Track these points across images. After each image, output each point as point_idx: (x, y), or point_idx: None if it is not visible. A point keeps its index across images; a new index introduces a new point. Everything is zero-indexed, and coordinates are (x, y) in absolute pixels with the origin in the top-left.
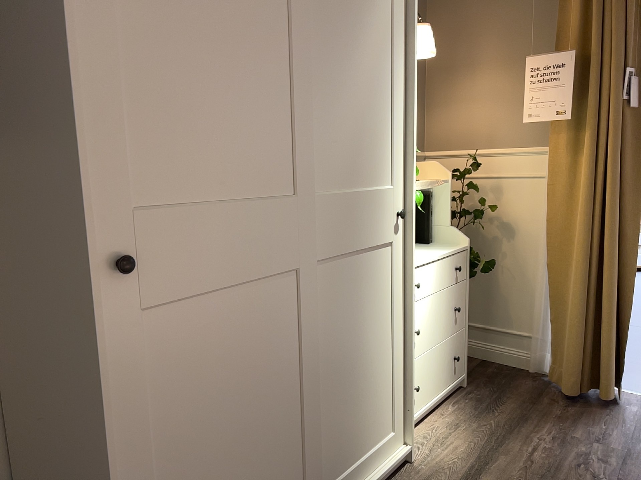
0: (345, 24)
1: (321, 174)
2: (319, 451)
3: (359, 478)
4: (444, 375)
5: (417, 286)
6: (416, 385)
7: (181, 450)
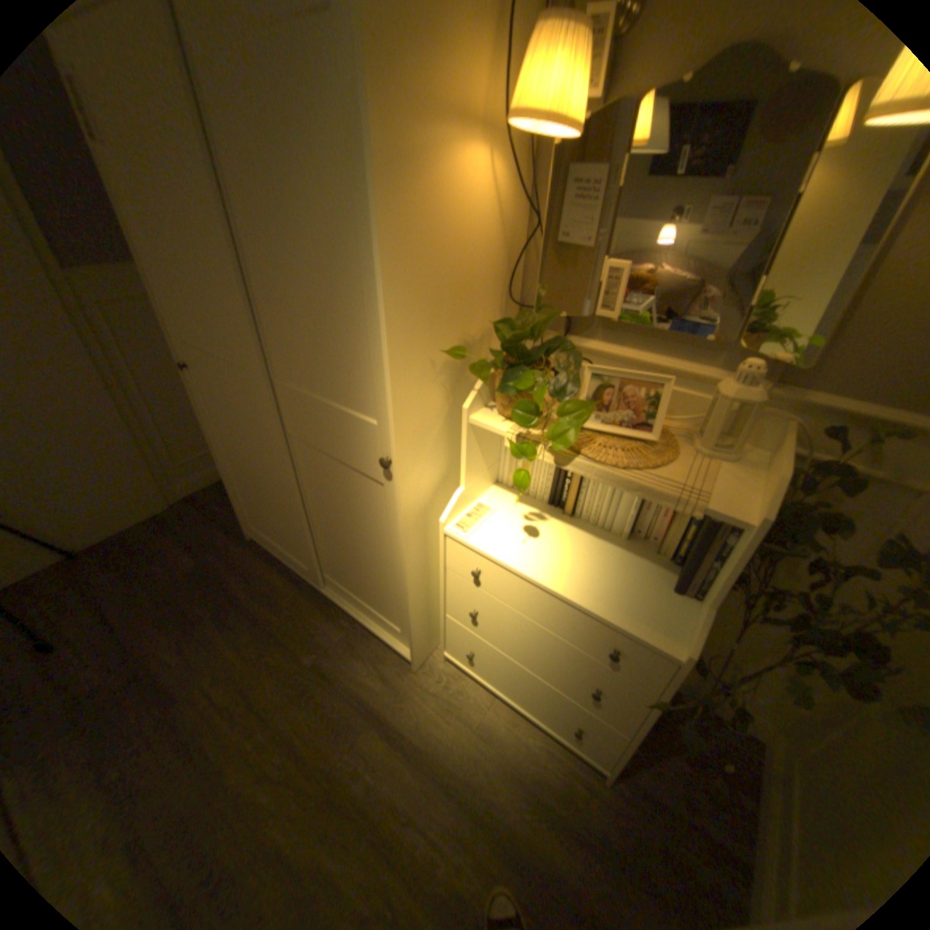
0: (266, 175)
1: (280, 364)
2: (317, 556)
3: (356, 612)
4: (551, 723)
5: (473, 575)
6: (467, 656)
7: (232, 466)
